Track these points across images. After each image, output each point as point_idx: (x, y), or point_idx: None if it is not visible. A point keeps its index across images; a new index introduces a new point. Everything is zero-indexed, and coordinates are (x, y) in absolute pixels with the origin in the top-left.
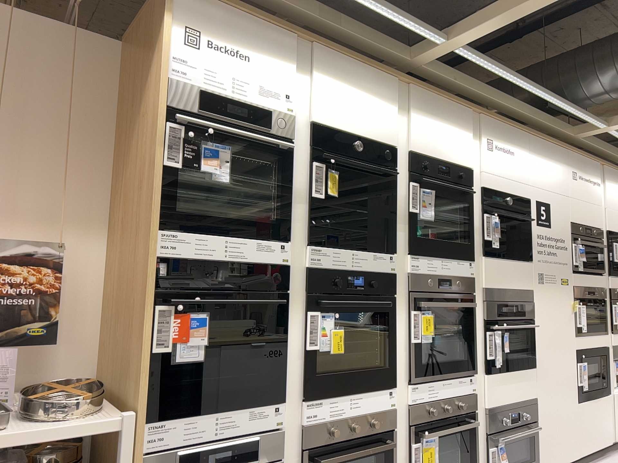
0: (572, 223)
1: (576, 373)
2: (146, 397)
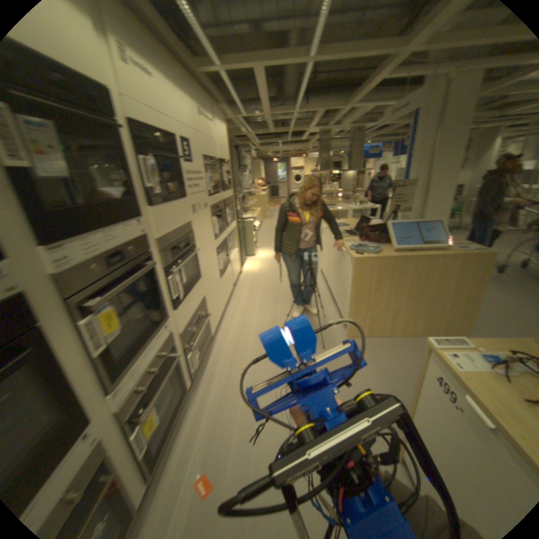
0: (205, 156)
1: (219, 264)
2: None
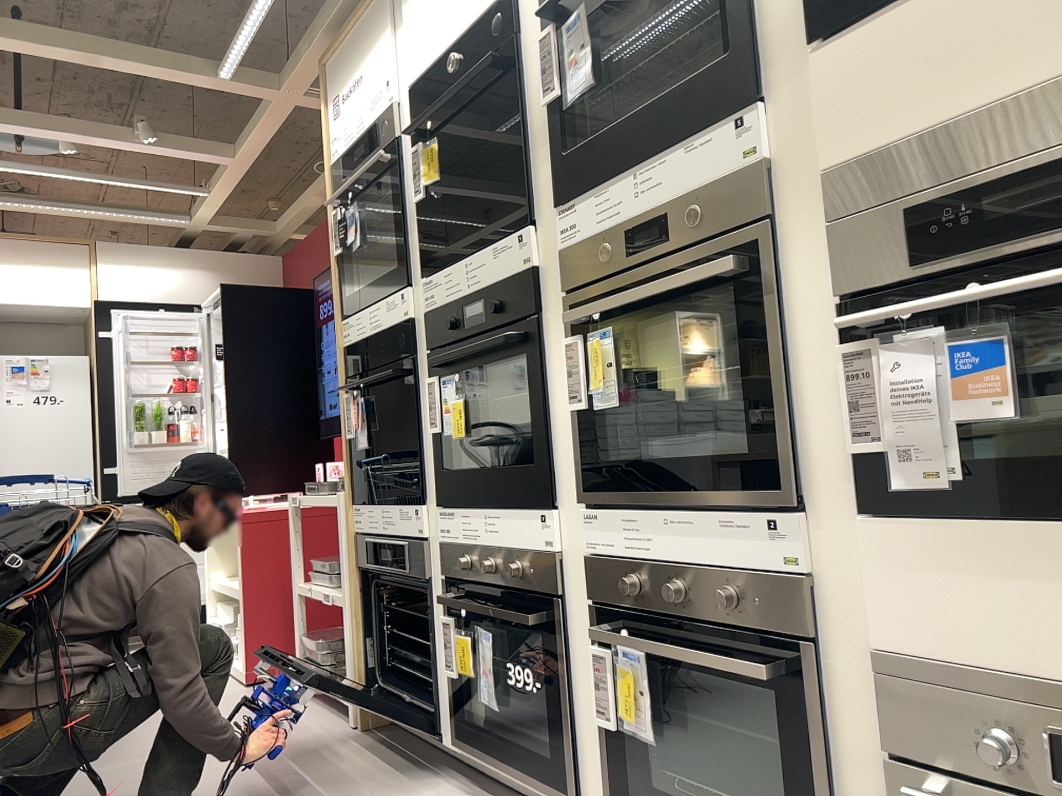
0: None
1: None
2: (357, 482)
